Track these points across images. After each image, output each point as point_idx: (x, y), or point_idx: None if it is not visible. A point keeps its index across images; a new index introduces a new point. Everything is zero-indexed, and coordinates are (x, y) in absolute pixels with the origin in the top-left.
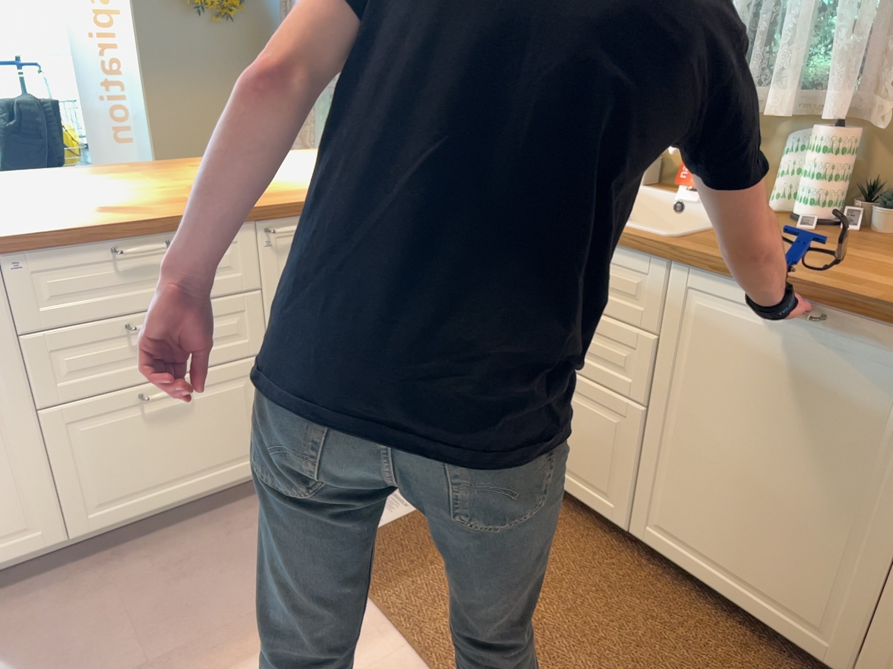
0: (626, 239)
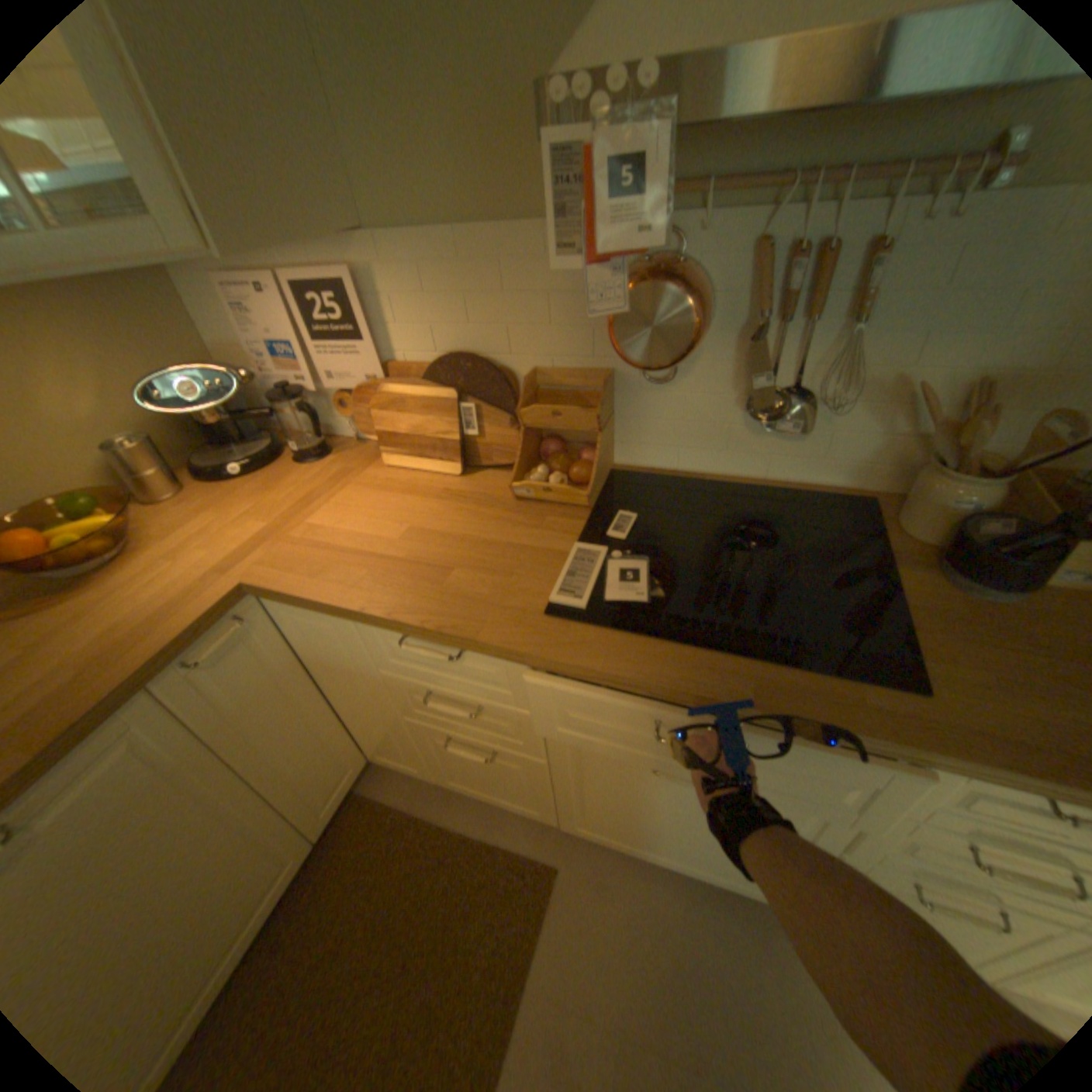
0: None
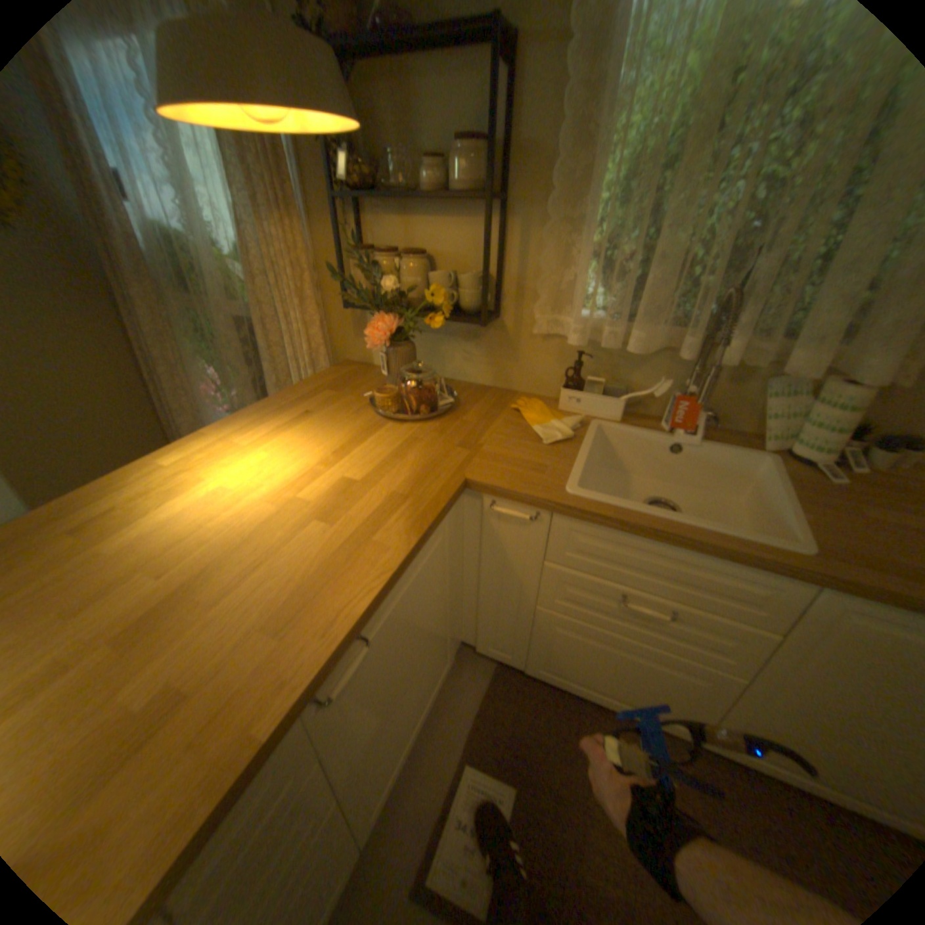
0: (771, 563)
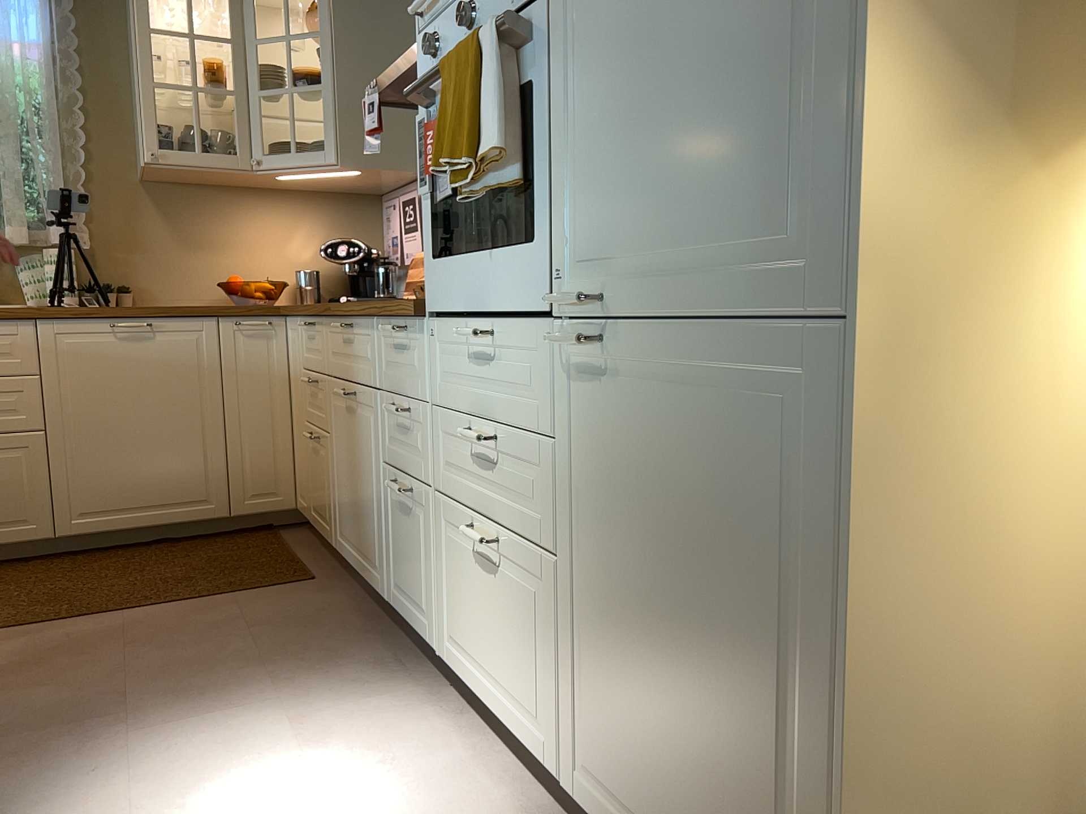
0: None
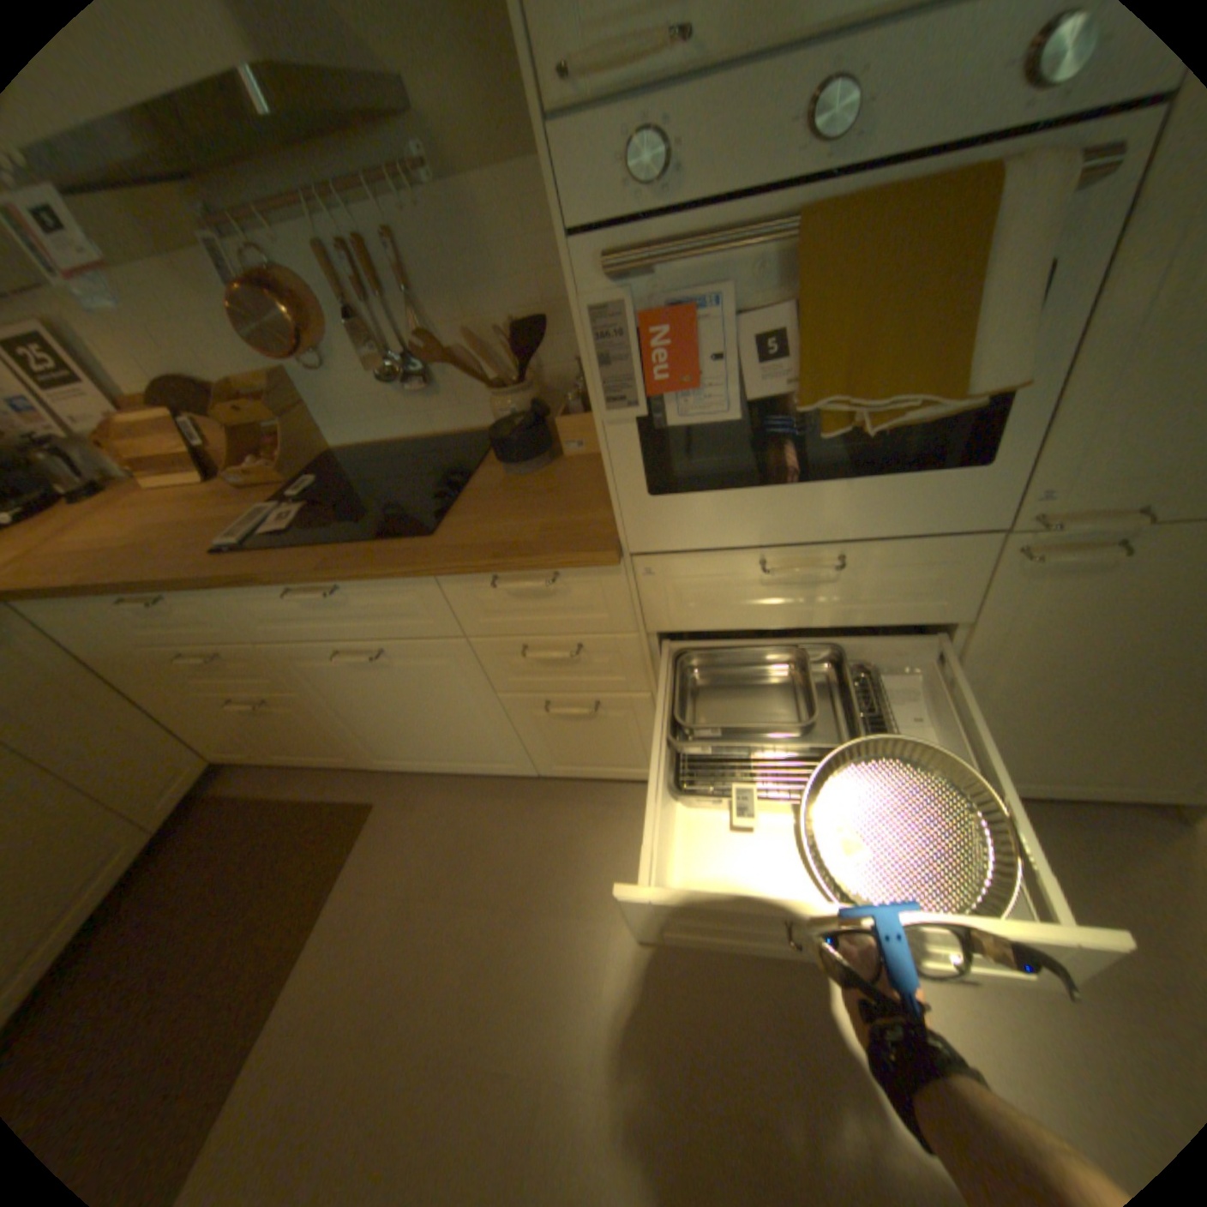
0: None
